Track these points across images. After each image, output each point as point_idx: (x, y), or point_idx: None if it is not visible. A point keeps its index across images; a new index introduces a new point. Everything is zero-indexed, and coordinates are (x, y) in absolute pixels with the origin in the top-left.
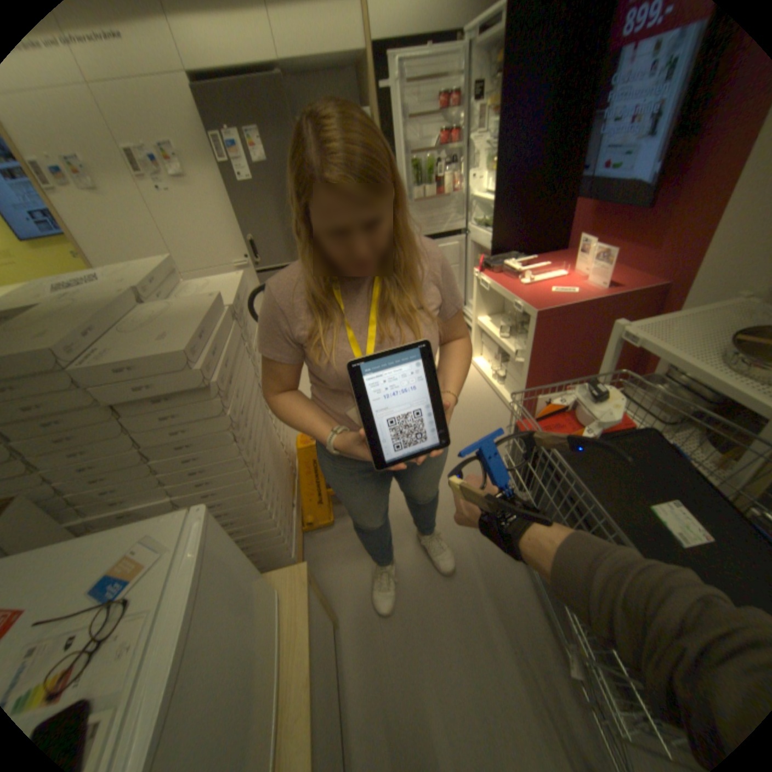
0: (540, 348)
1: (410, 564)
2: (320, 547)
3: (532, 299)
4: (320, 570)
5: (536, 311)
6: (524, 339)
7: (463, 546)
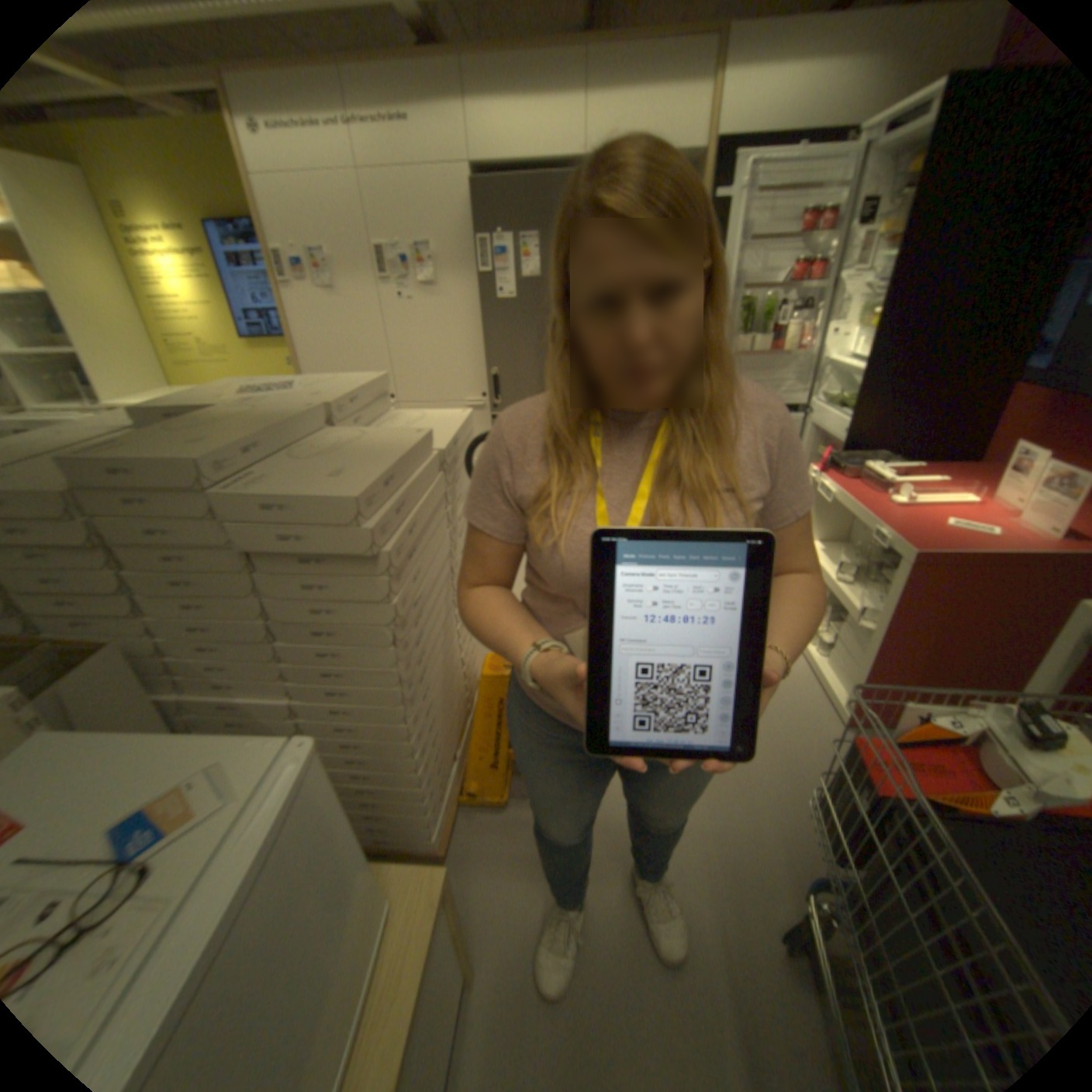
0: (910, 614)
1: (610, 920)
2: (476, 839)
3: (910, 530)
4: (467, 877)
5: (916, 551)
6: (880, 593)
7: (708, 923)
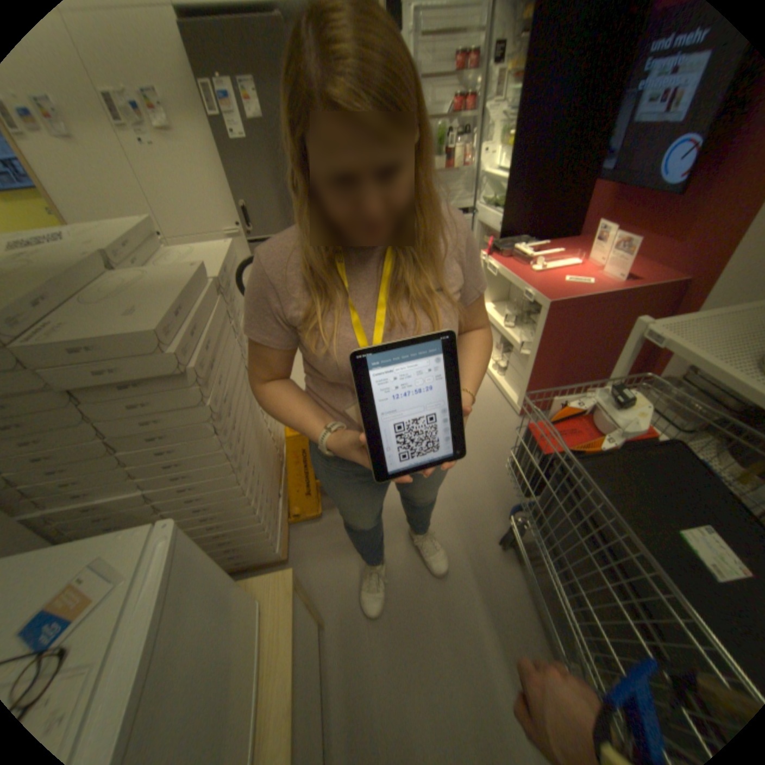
0: (548, 341)
1: (401, 562)
2: (306, 540)
3: (545, 288)
4: (306, 564)
5: (549, 301)
6: (530, 330)
7: (457, 546)
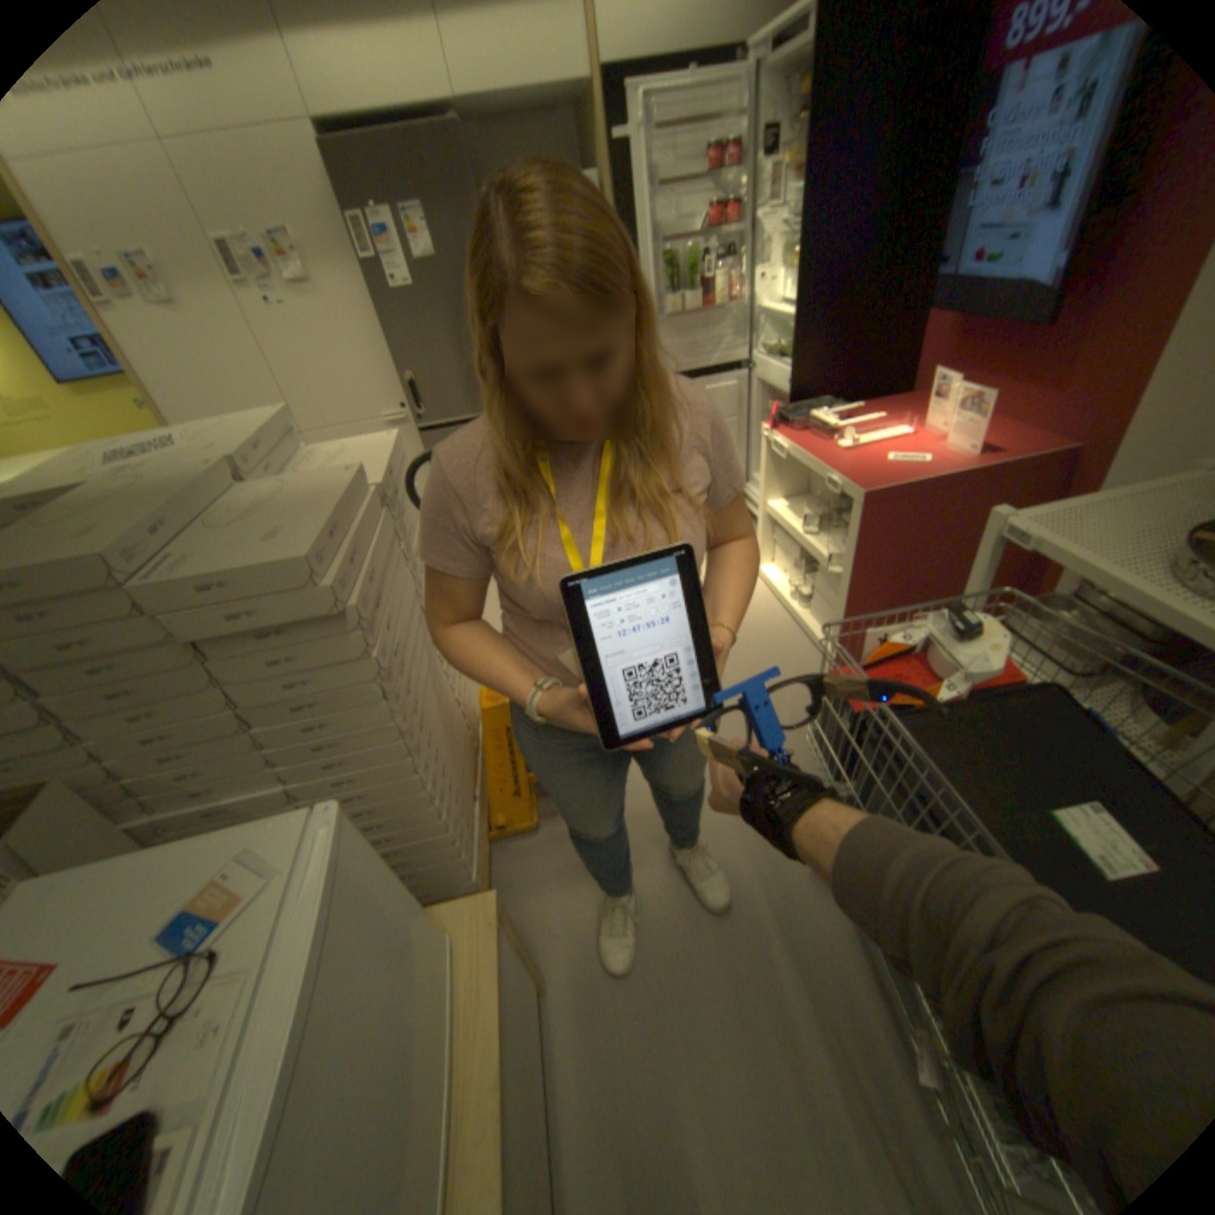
0: (869, 552)
1: (658, 894)
2: (516, 865)
3: (856, 473)
4: (516, 901)
5: (863, 491)
6: (843, 537)
7: (744, 867)
